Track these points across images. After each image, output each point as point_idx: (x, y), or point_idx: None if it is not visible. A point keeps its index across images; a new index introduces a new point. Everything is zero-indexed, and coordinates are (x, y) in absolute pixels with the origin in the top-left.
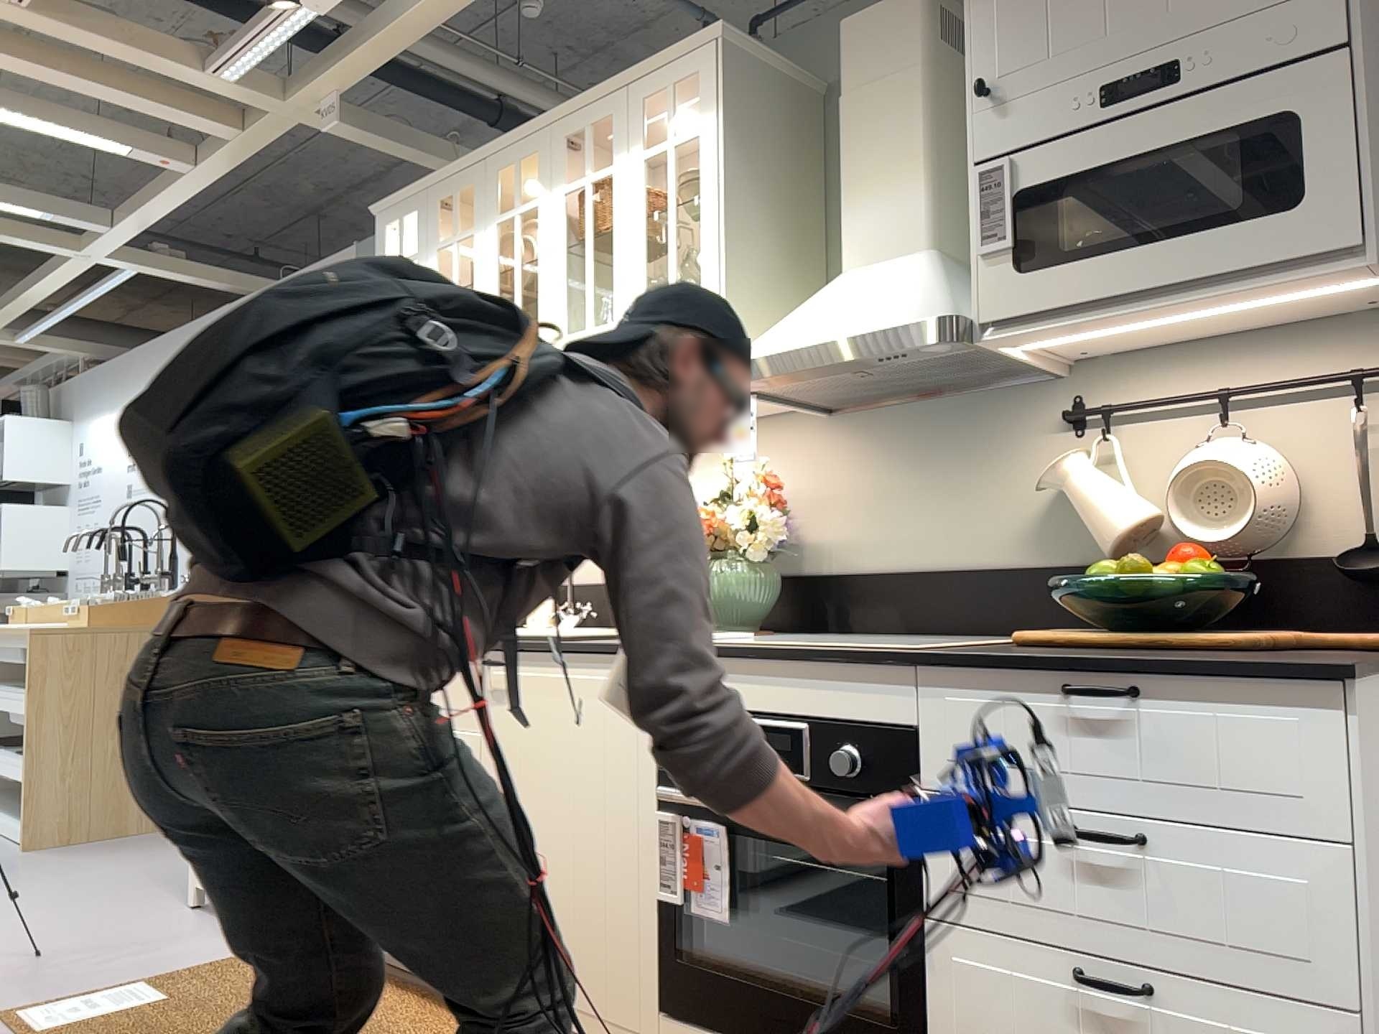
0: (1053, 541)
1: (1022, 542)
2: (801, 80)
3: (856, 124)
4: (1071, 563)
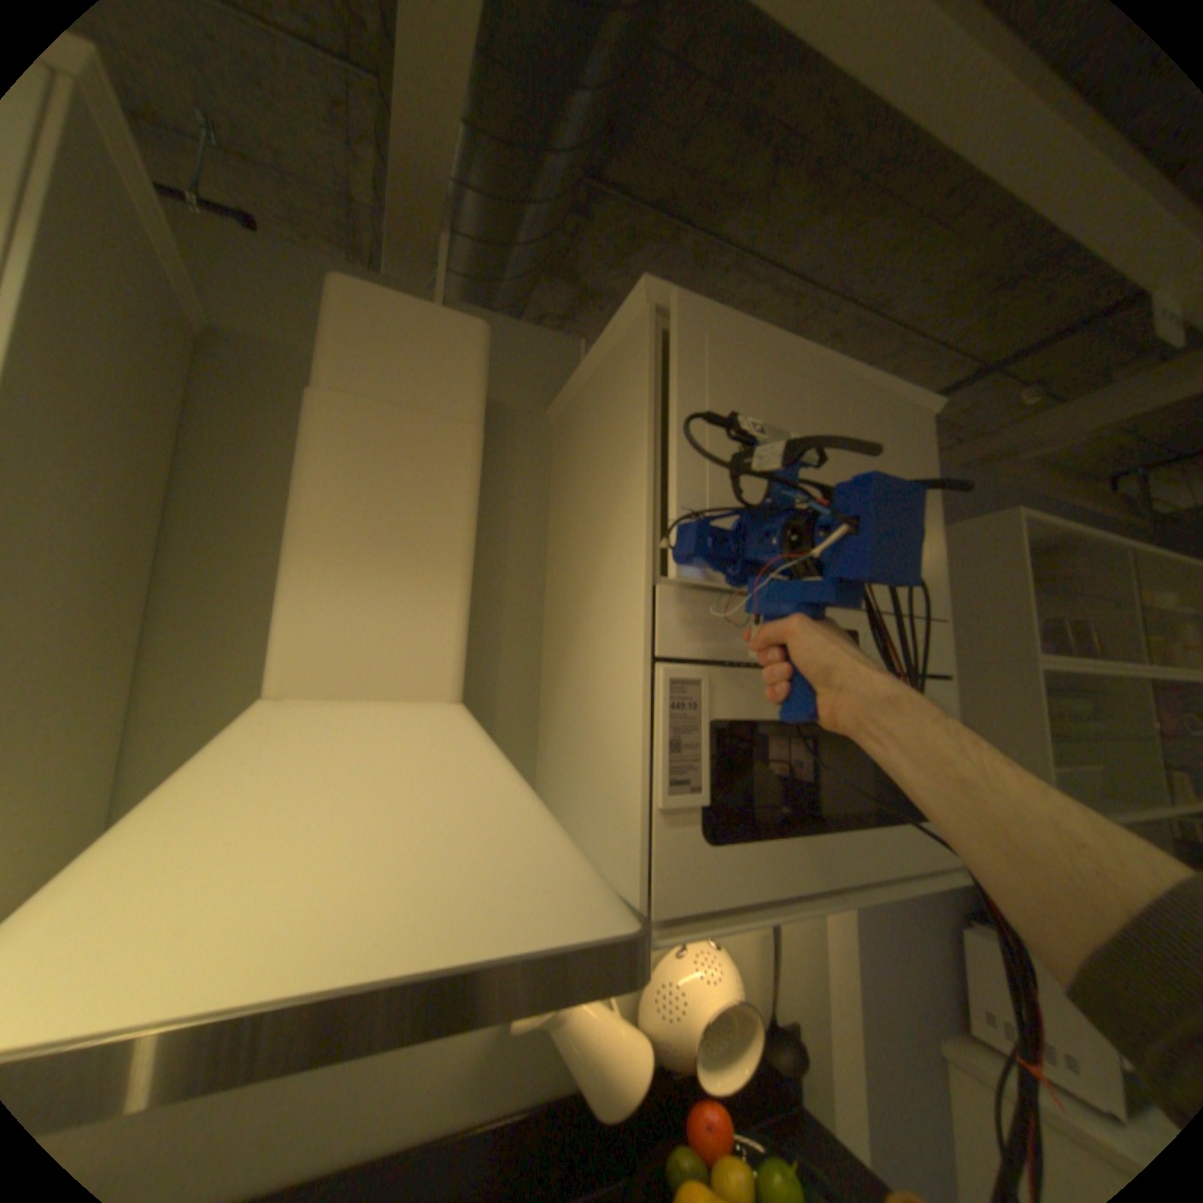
0: (501, 1077)
1: (457, 1089)
2: (188, 289)
3: (353, 445)
4: (521, 1104)
